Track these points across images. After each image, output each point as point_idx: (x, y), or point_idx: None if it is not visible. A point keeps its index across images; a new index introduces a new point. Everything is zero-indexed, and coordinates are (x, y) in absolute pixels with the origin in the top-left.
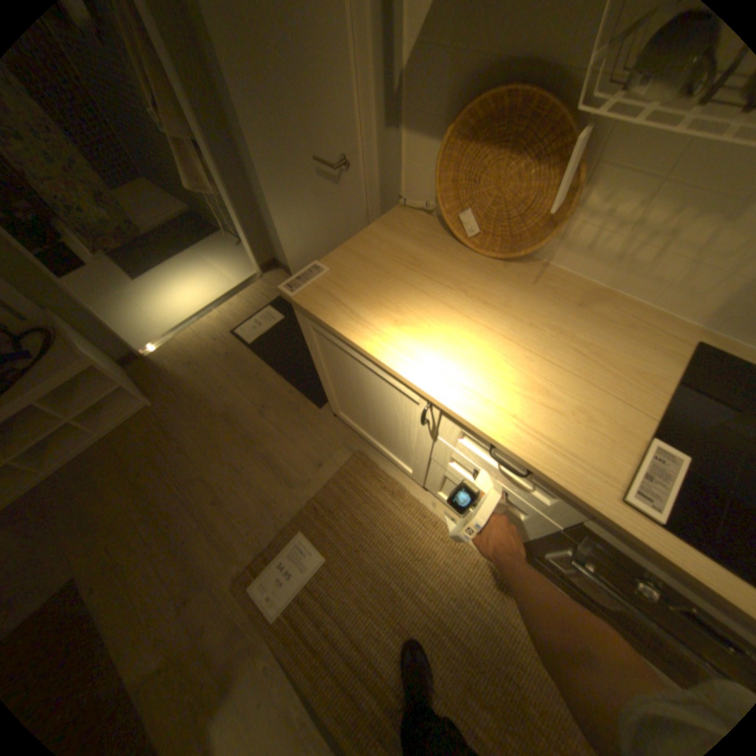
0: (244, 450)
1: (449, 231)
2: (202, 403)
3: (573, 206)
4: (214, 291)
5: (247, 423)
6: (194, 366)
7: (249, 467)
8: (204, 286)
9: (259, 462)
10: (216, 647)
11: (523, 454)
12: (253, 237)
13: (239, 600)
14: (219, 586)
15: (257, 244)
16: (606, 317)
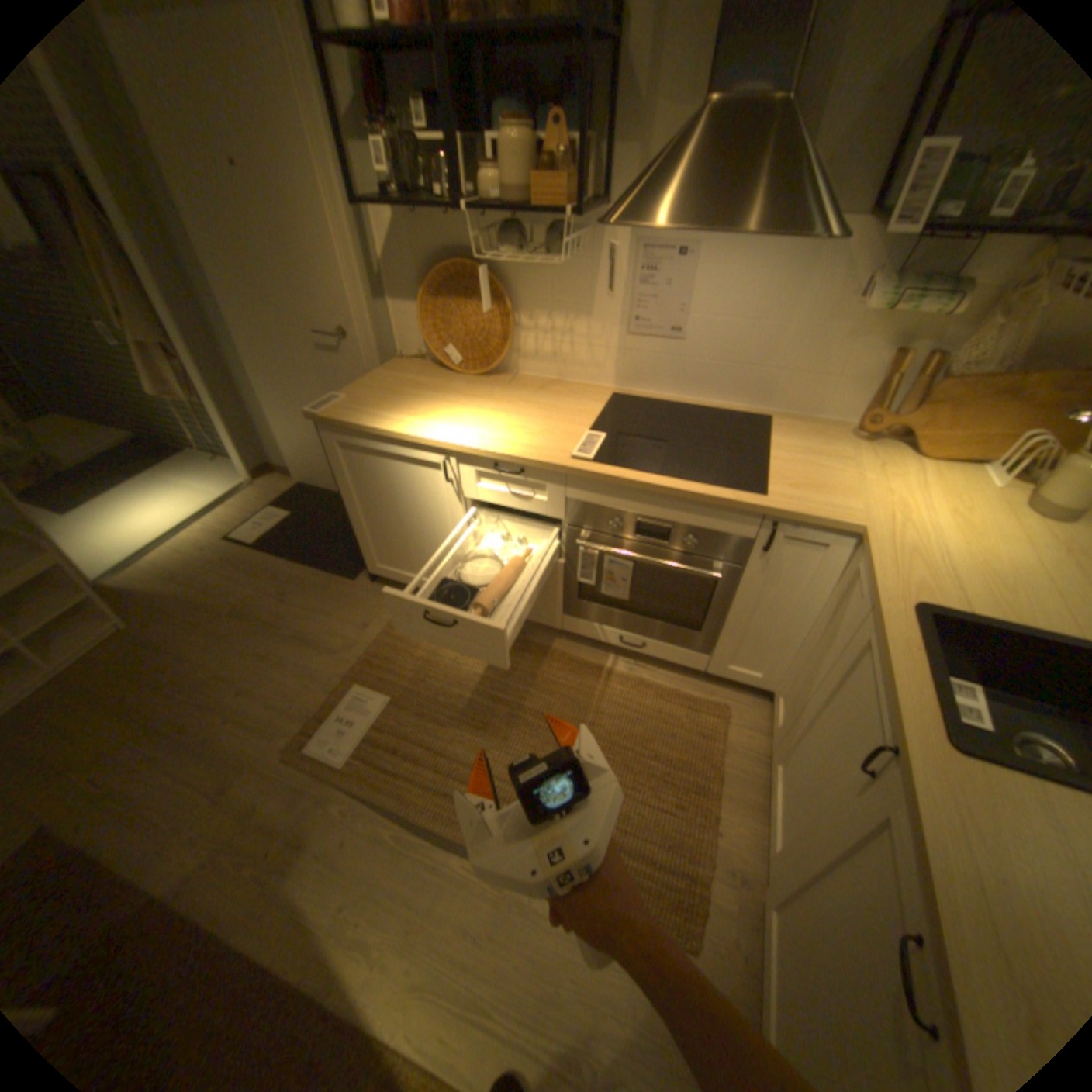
0: (267, 637)
1: (440, 366)
2: (199, 609)
3: (509, 324)
4: (188, 506)
5: (264, 613)
6: (177, 578)
7: (277, 650)
8: (174, 503)
9: (288, 643)
10: (275, 815)
11: (509, 453)
12: (235, 443)
13: (294, 764)
14: (264, 763)
15: (241, 450)
16: (556, 392)
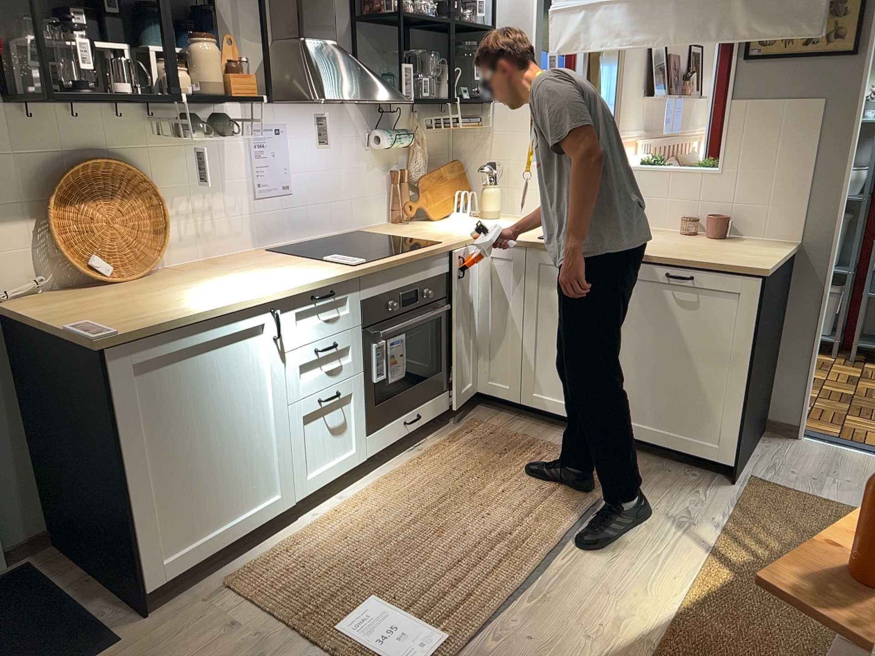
0: None
1: (81, 289)
2: None
3: (168, 213)
4: None
5: None
6: None
7: None
8: None
9: None
10: None
11: (323, 278)
12: None
13: None
14: None
15: None
16: (232, 262)
